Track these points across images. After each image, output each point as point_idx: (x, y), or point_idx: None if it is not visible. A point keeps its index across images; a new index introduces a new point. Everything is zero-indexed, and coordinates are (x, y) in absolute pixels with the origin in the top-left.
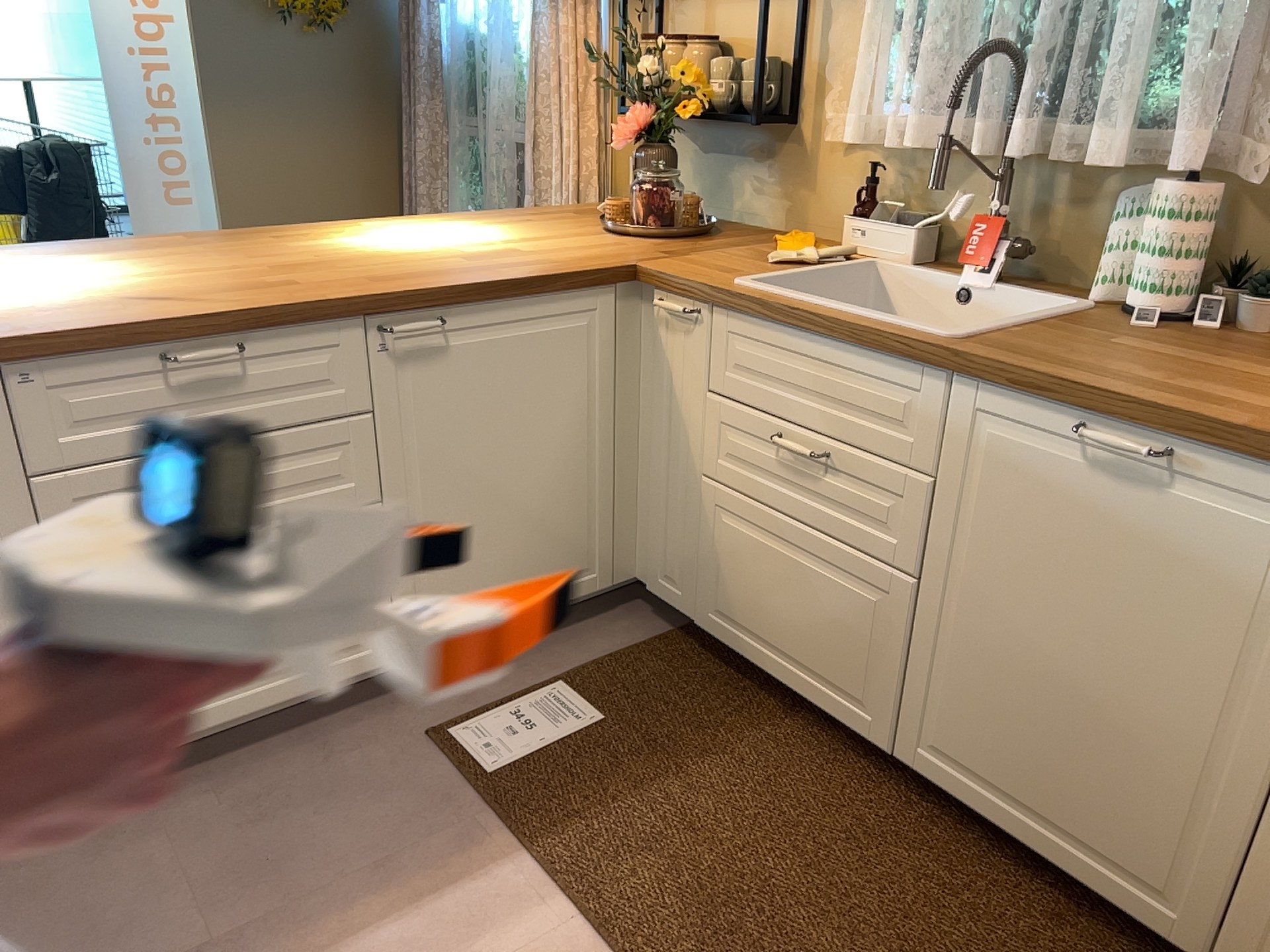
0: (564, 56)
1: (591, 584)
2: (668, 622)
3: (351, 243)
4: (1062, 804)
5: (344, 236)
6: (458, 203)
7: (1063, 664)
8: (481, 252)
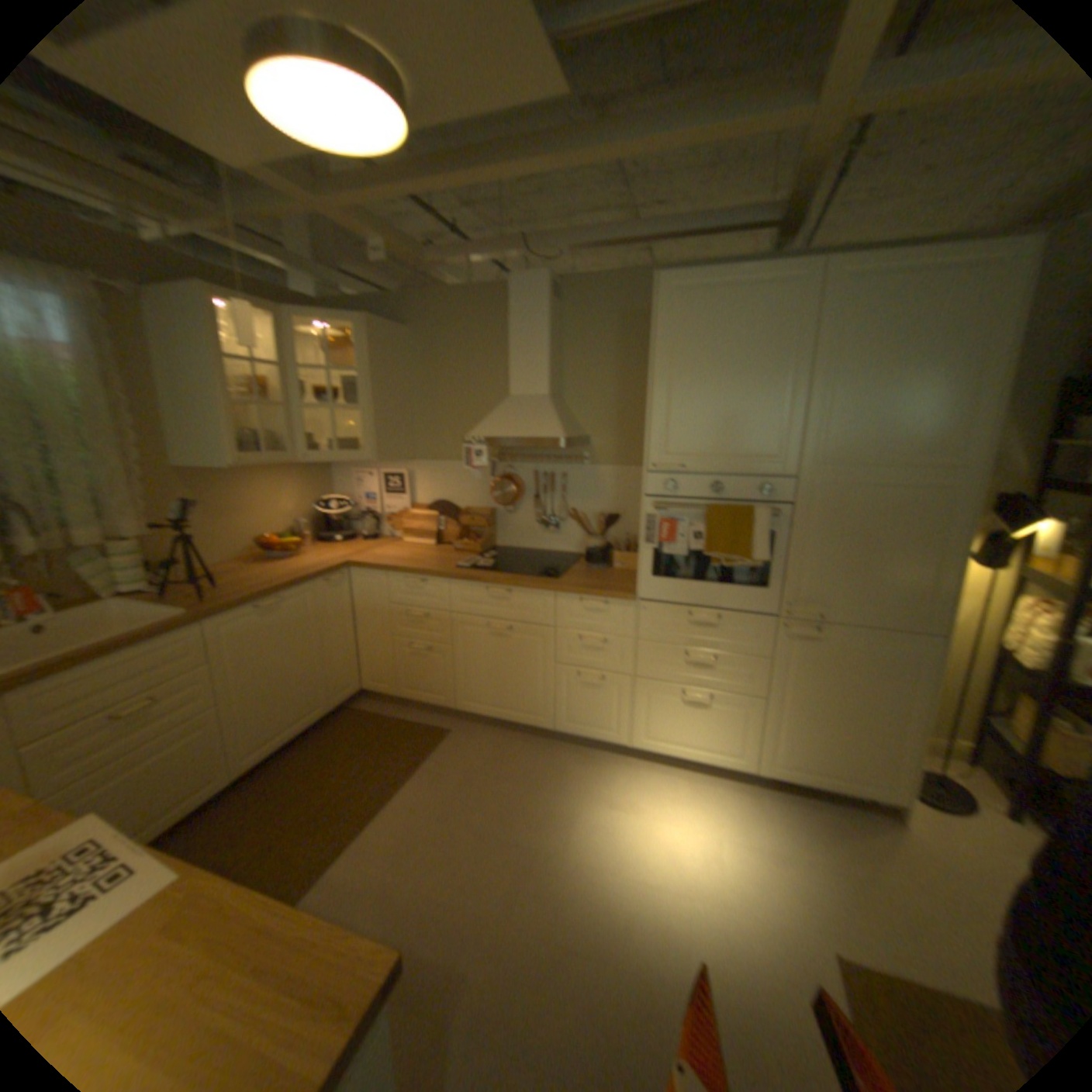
0: None
1: None
2: None
3: None
4: (291, 719)
5: None
6: None
7: (276, 680)
8: None
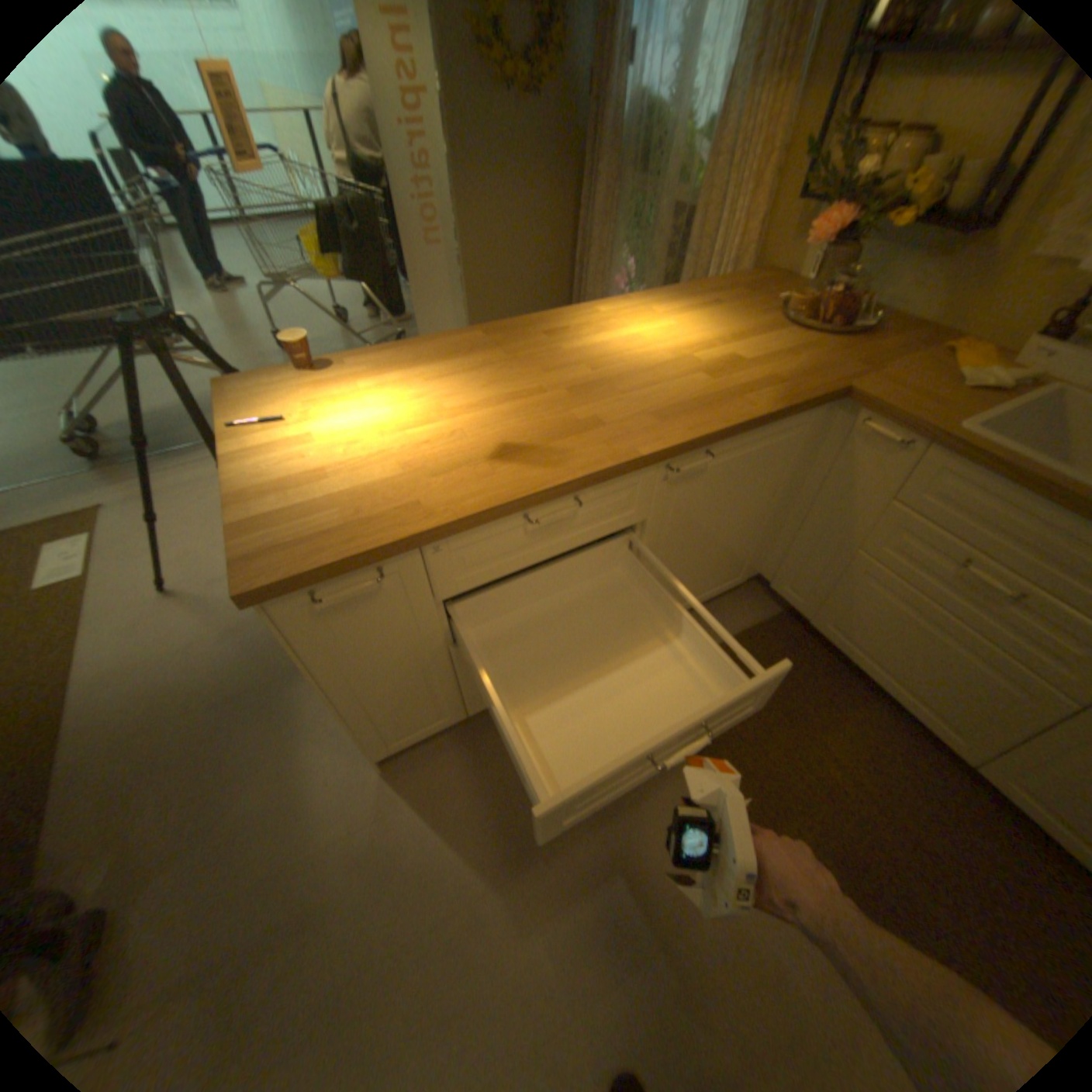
0: (755, 131)
1: (736, 583)
2: (778, 604)
3: (605, 344)
4: None
5: (593, 330)
6: (619, 246)
7: None
8: (713, 360)
